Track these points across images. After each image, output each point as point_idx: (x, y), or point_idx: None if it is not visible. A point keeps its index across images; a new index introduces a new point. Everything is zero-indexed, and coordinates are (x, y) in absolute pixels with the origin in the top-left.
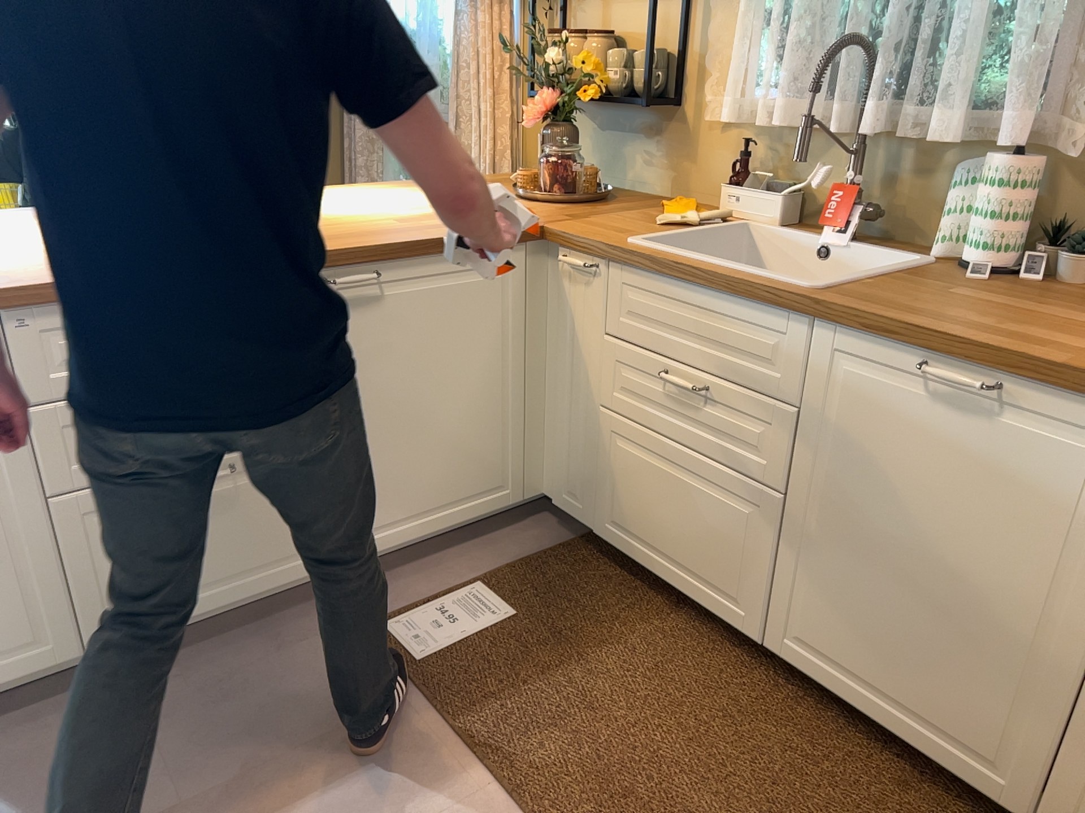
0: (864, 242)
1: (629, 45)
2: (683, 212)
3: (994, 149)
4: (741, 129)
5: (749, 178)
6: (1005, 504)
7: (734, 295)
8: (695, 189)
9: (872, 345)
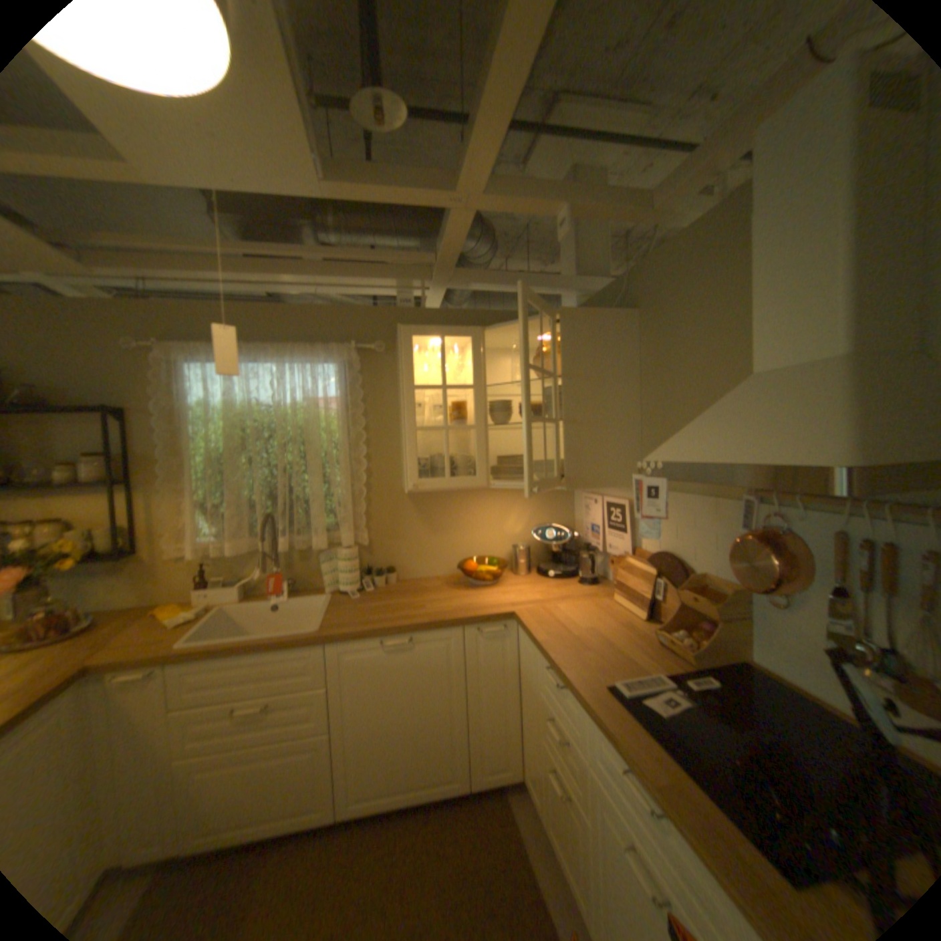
0: (290, 597)
1: (75, 525)
2: (176, 616)
3: (334, 545)
4: (190, 559)
5: (203, 583)
6: (425, 680)
7: (272, 652)
8: (160, 598)
9: (356, 645)
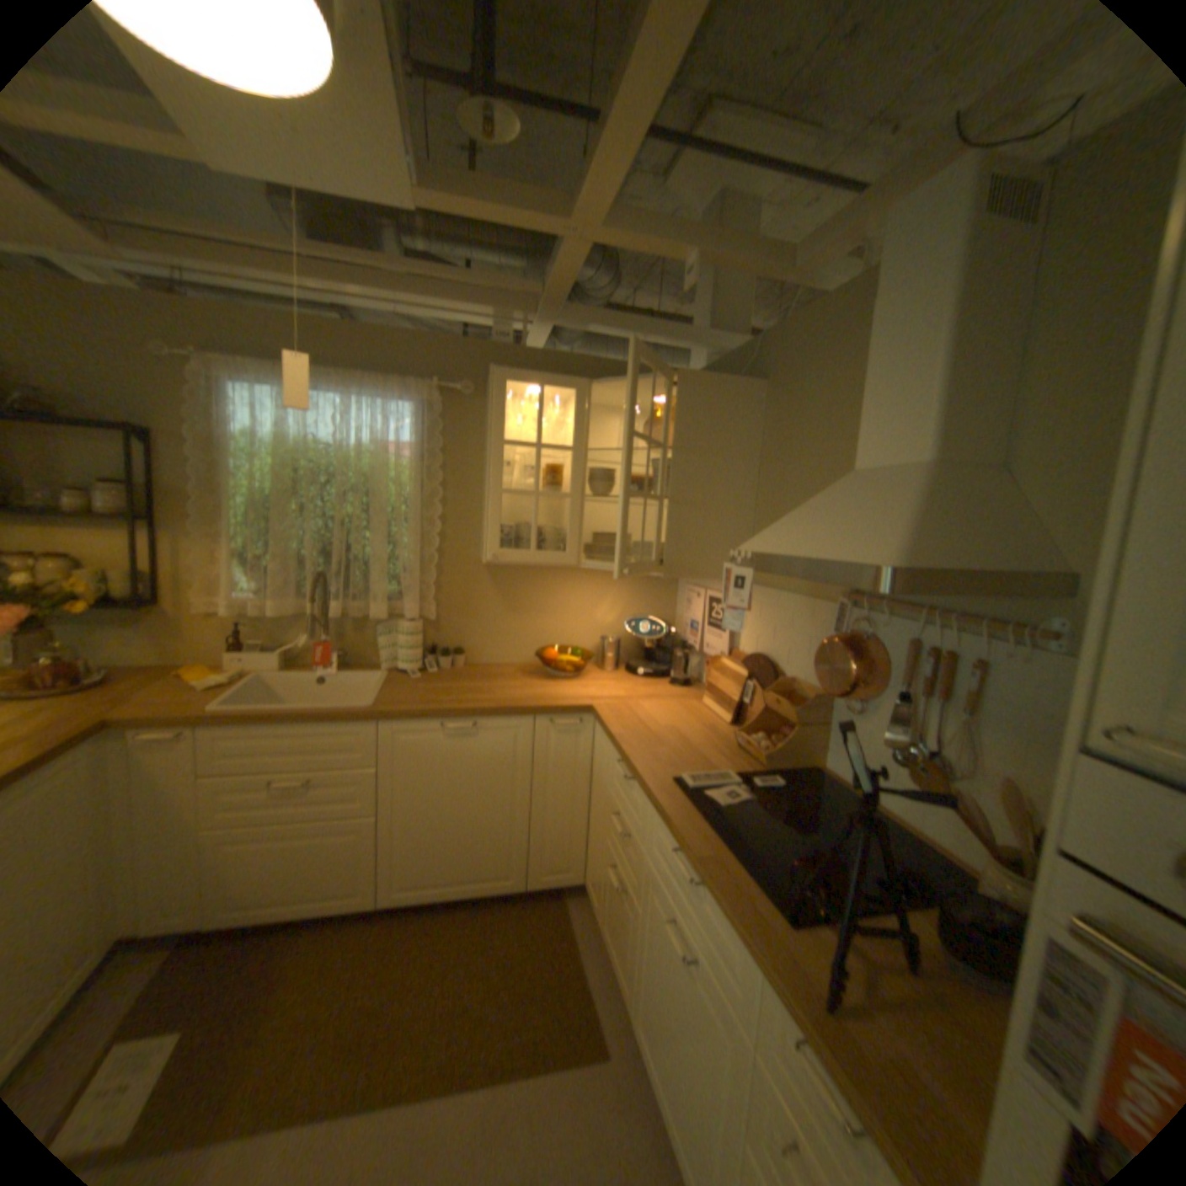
0: (341, 669)
1: (88, 560)
2: (207, 676)
3: (396, 615)
4: (225, 614)
5: (239, 643)
6: (487, 767)
7: (320, 721)
8: (187, 655)
9: (414, 723)
